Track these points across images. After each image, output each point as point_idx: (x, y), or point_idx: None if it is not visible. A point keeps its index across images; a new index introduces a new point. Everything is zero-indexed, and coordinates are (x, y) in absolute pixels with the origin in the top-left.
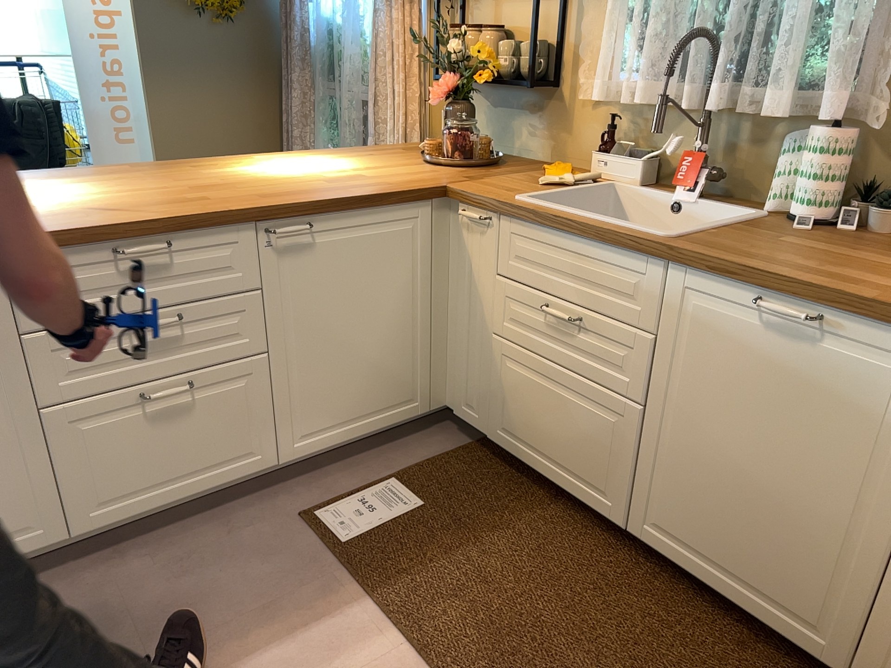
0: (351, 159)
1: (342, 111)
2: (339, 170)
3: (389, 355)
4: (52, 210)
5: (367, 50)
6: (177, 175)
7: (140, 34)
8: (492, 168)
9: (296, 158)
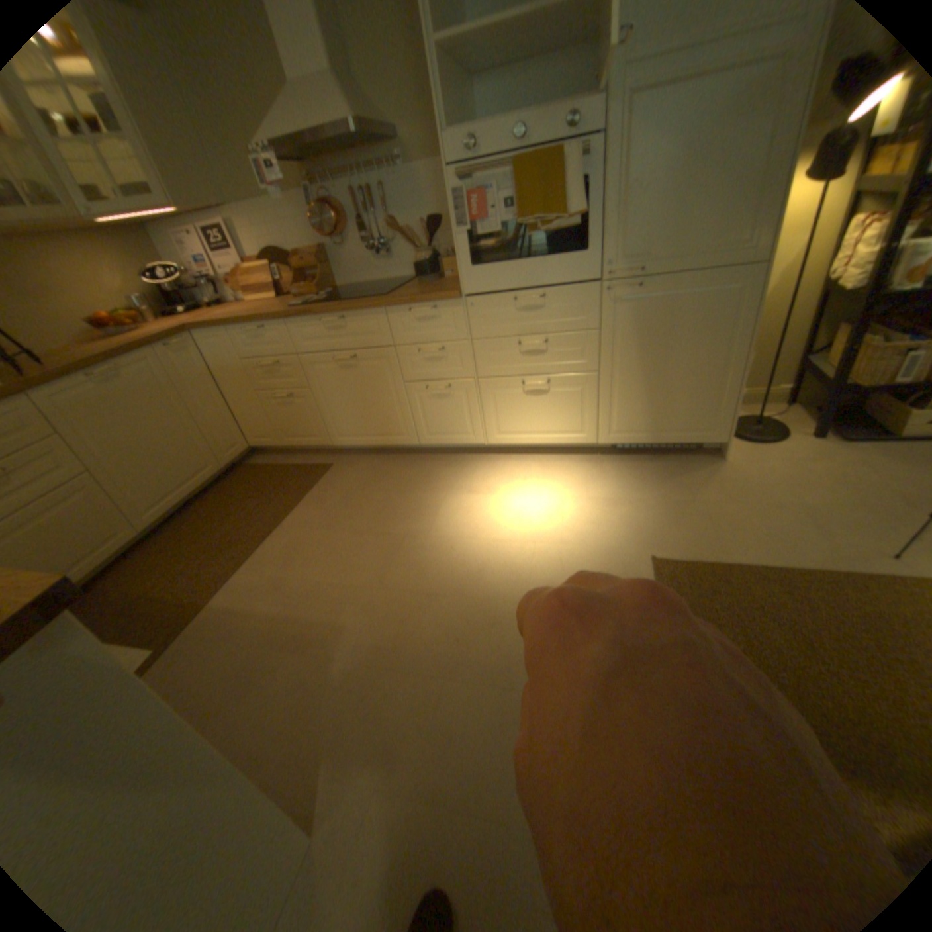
0: None
1: None
2: None
3: None
4: None
5: None
6: None
7: None
8: None
9: None
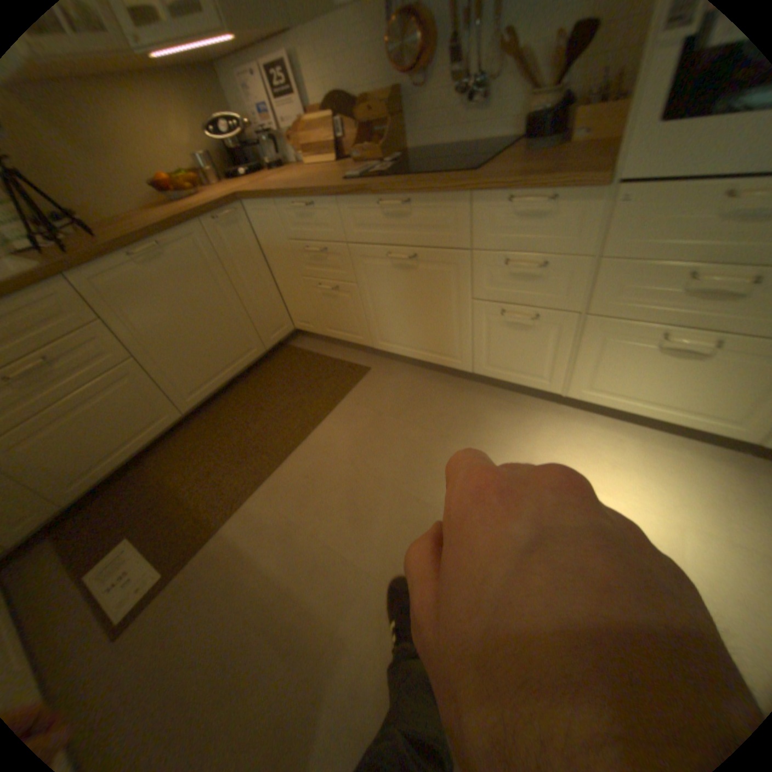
0: None
1: None
2: None
3: None
4: None
5: None
6: None
7: None
8: None
9: None
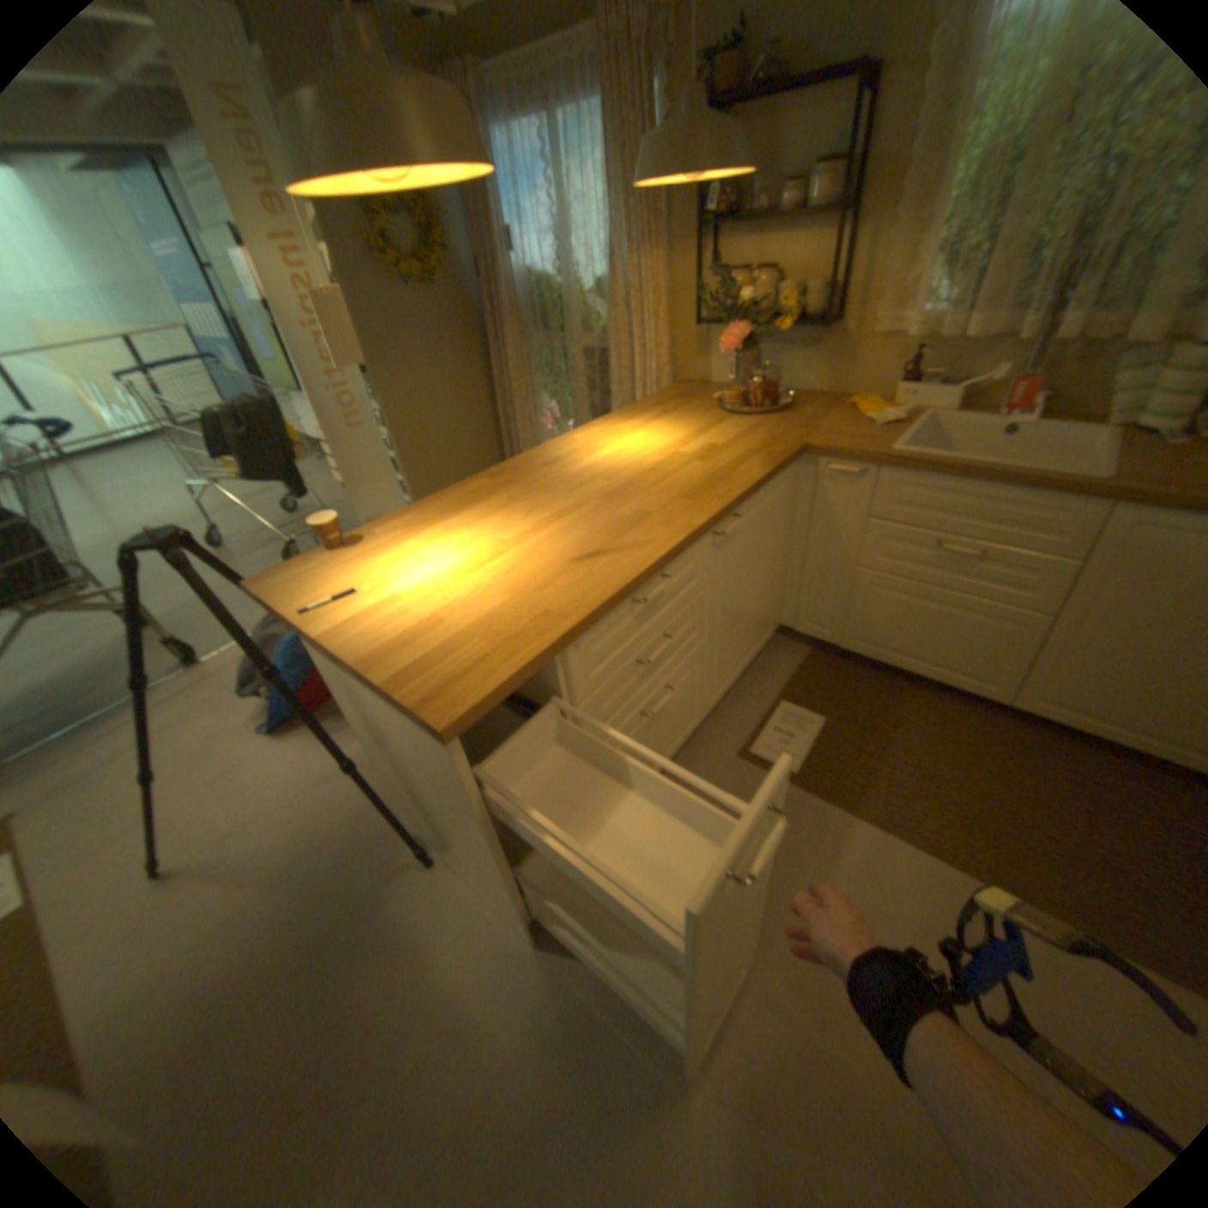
0: (659, 422)
1: (567, 360)
2: (678, 440)
3: (761, 602)
4: (534, 566)
5: (590, 297)
6: (549, 480)
7: (350, 313)
8: (796, 409)
9: (611, 432)
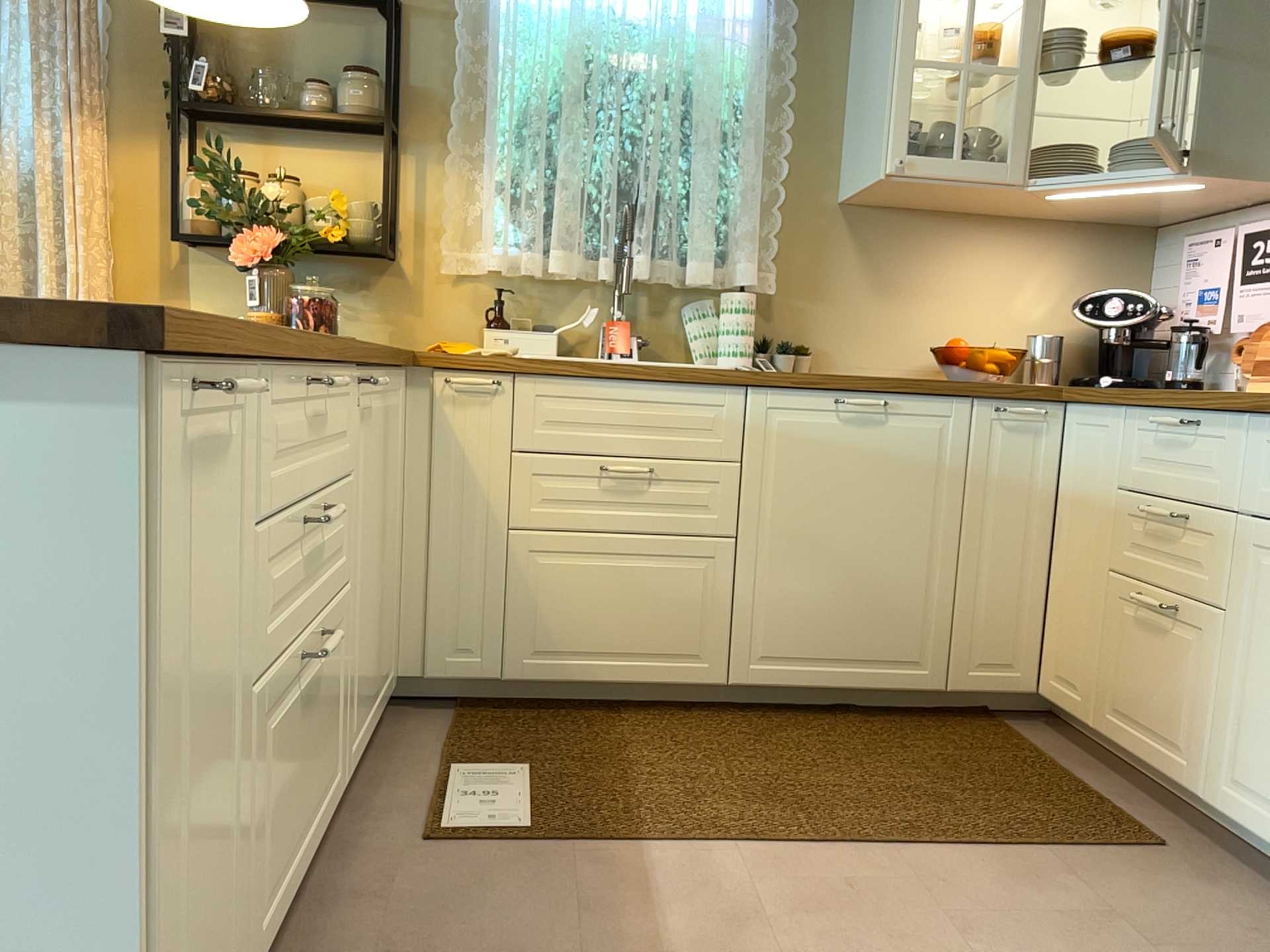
0: None
1: None
2: None
3: (386, 594)
4: None
5: None
6: None
7: None
8: None
9: None
